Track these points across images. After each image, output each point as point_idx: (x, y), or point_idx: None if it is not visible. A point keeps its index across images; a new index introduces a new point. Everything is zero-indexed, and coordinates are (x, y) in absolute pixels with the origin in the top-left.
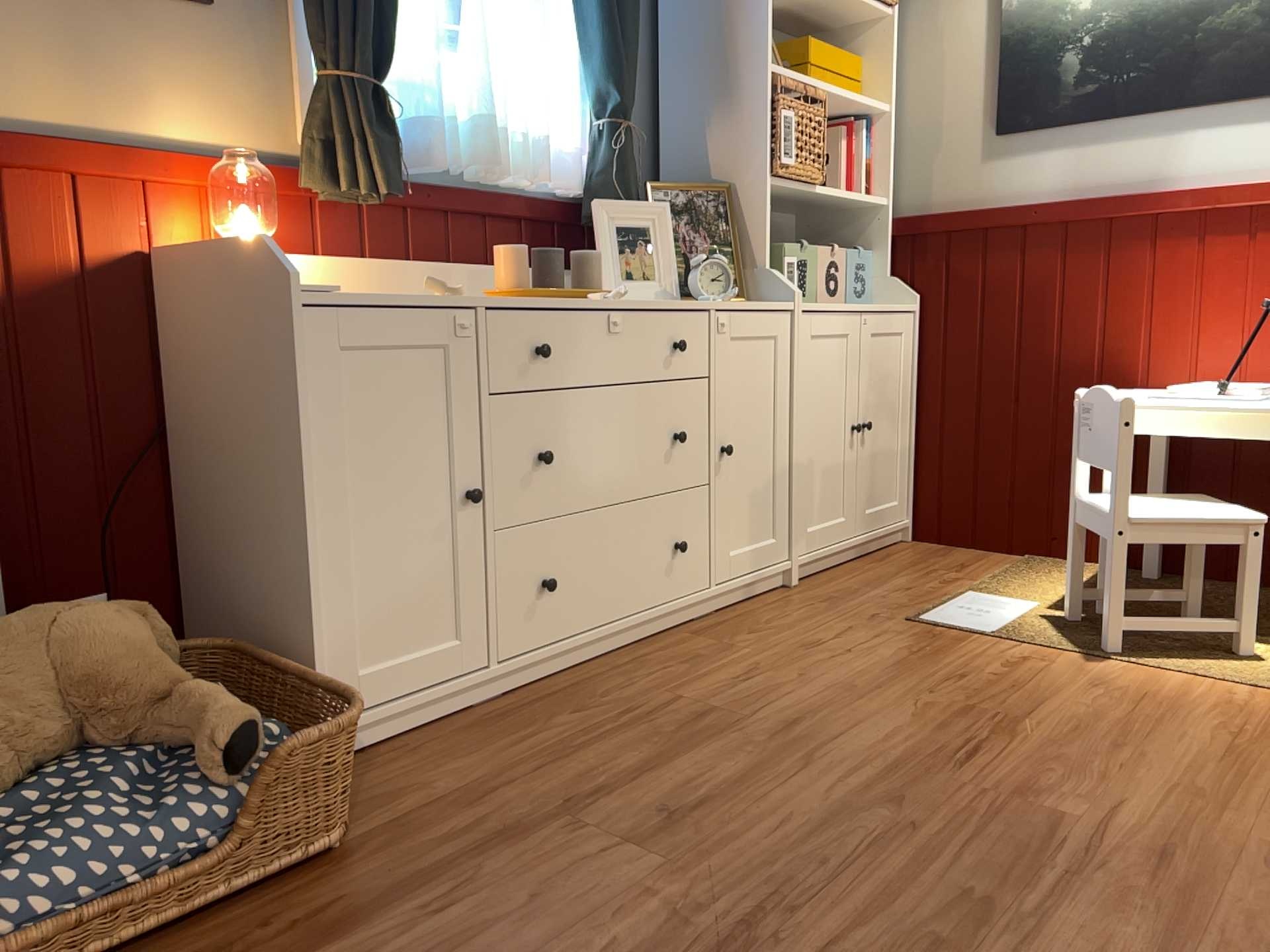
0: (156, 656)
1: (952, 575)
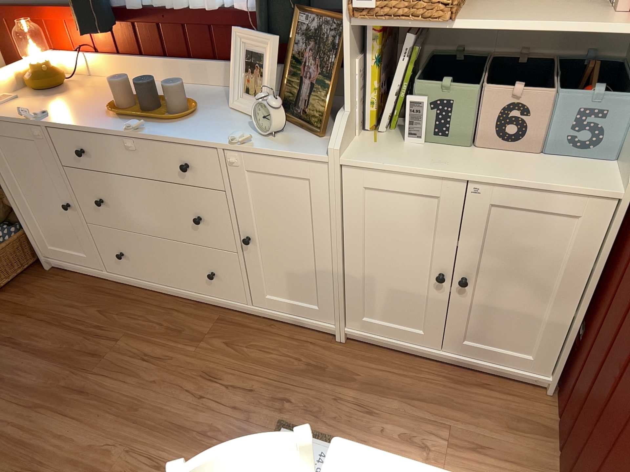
0: (0, 213)
1: (431, 438)
